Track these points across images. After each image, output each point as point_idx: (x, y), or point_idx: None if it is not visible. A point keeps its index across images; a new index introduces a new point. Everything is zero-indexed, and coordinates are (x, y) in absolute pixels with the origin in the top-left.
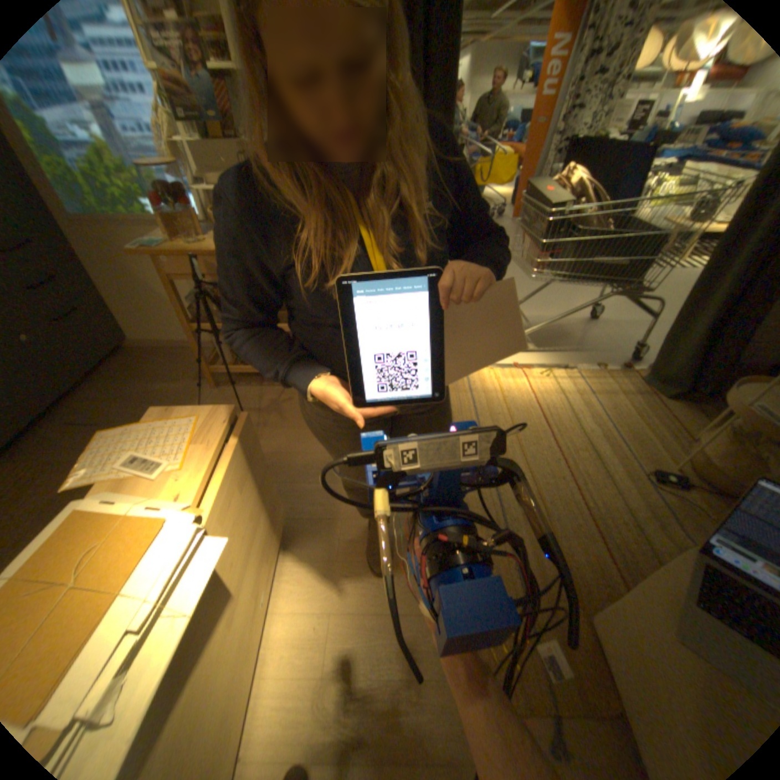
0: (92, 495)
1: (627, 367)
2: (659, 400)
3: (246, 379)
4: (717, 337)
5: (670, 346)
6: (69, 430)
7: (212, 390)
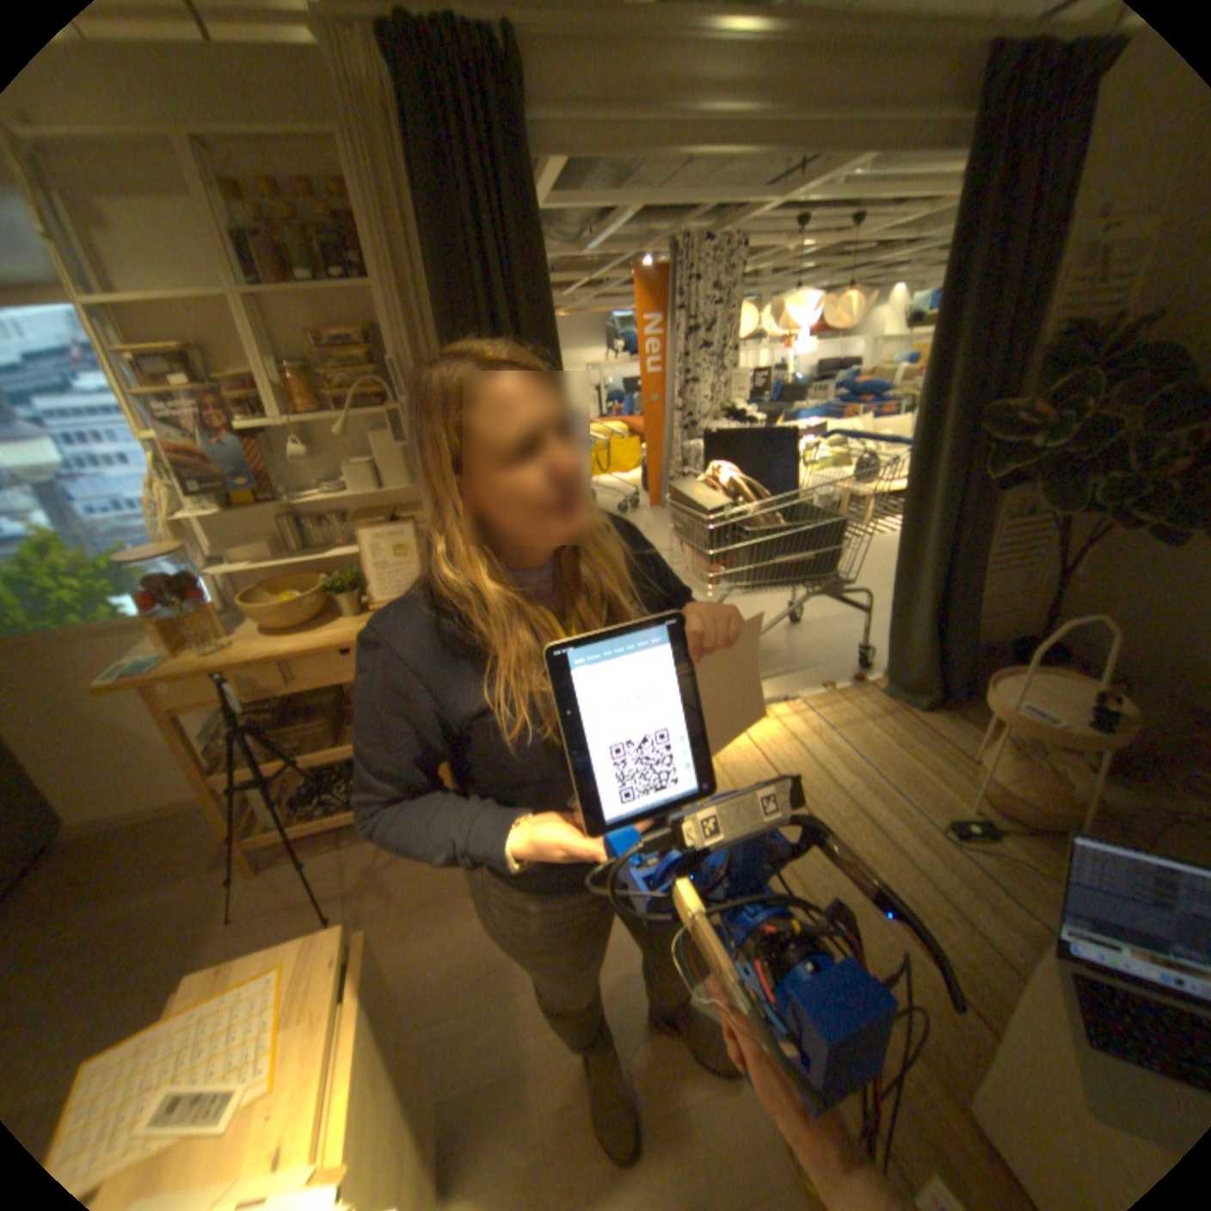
0: None
1: (860, 682)
2: (914, 719)
3: (307, 844)
4: (944, 627)
5: (899, 646)
6: None
7: (248, 882)
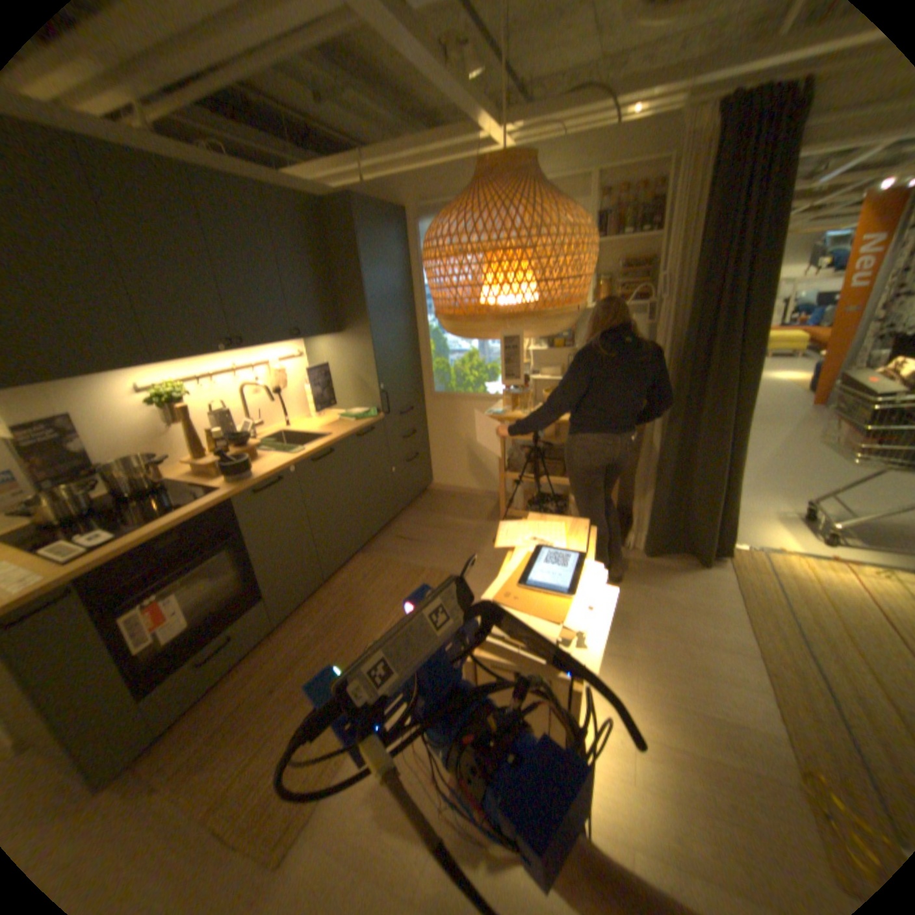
0: (517, 552)
1: None
2: None
3: None
4: None
5: None
6: (399, 540)
7: None
